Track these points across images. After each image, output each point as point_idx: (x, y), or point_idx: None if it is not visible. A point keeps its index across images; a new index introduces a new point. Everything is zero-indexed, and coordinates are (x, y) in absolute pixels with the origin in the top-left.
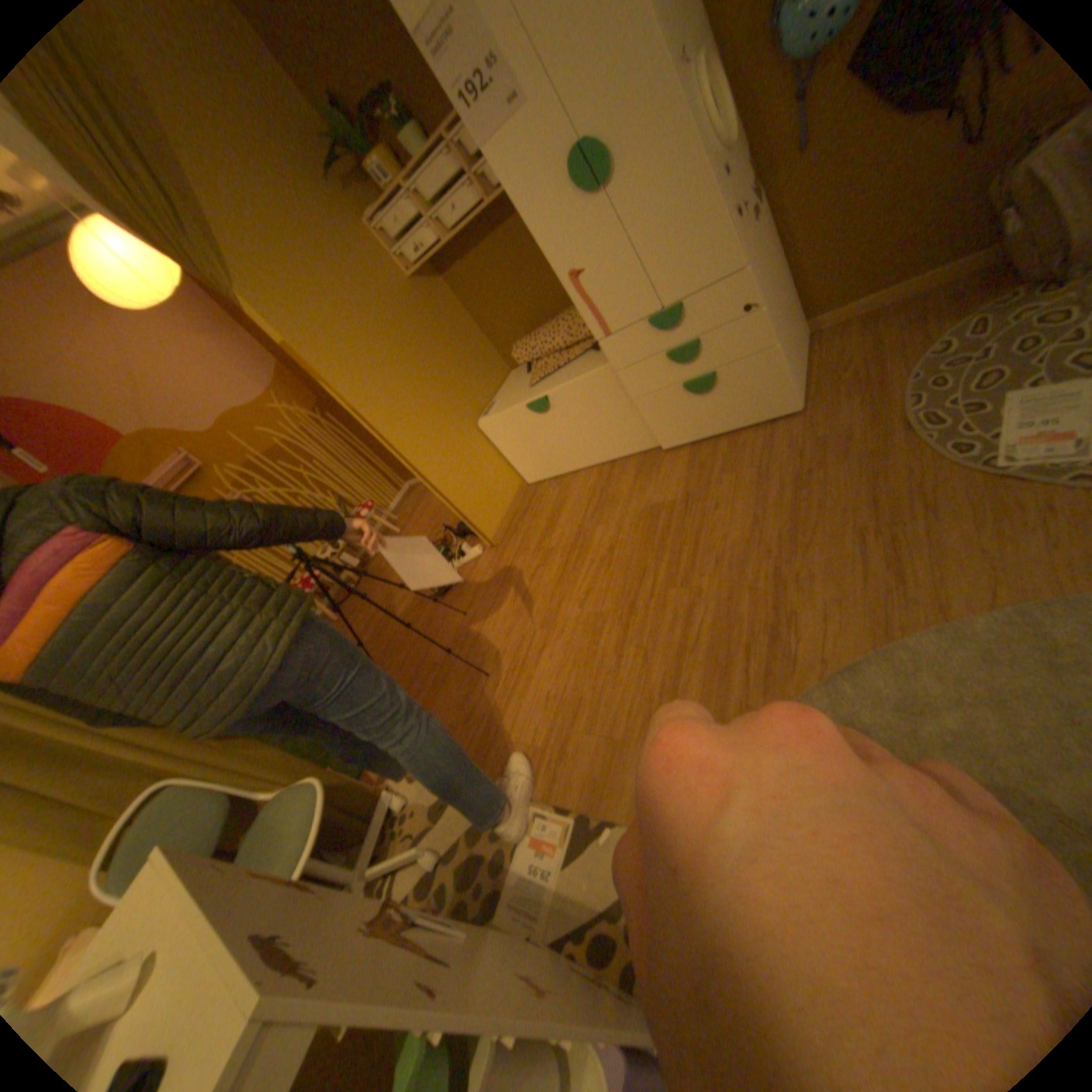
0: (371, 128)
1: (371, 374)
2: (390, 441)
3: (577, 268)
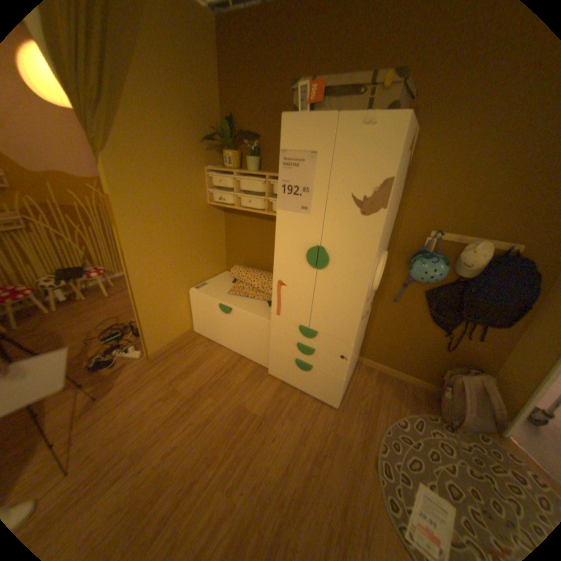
0: (238, 142)
1: (149, 239)
2: (131, 278)
3: (283, 283)
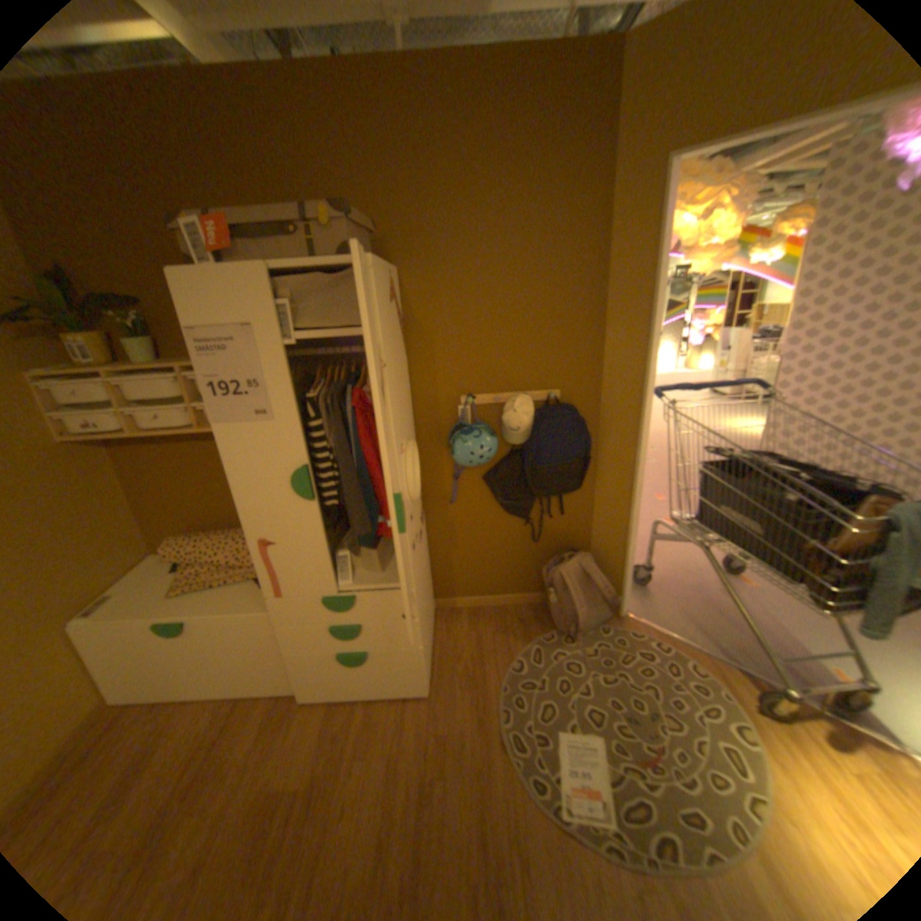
0: (94, 315)
1: None
2: None
3: (269, 542)
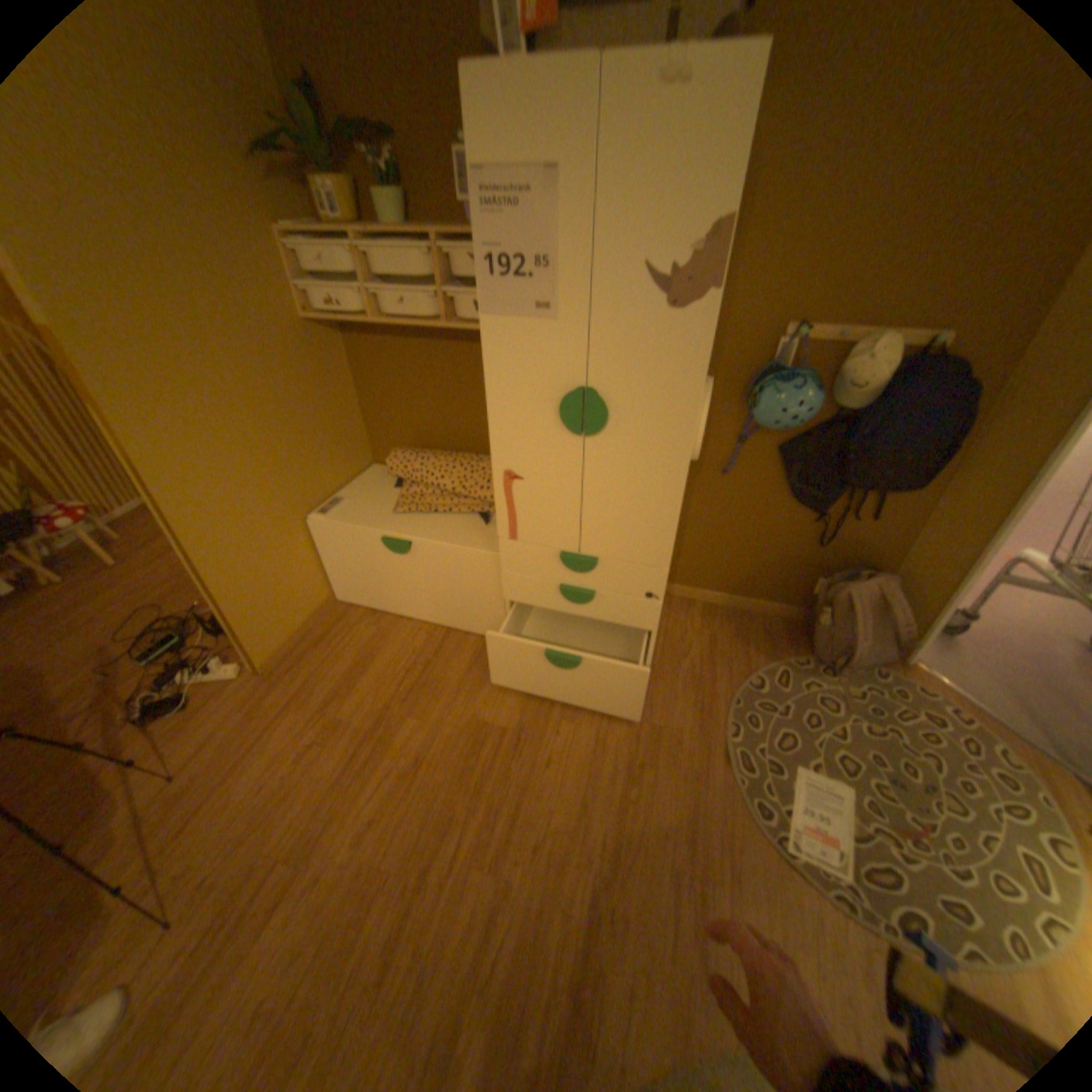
0: (340, 152)
1: (186, 423)
2: (170, 521)
3: (515, 476)
